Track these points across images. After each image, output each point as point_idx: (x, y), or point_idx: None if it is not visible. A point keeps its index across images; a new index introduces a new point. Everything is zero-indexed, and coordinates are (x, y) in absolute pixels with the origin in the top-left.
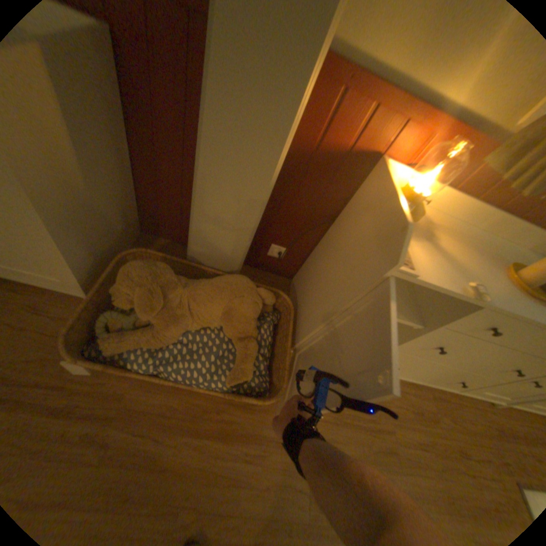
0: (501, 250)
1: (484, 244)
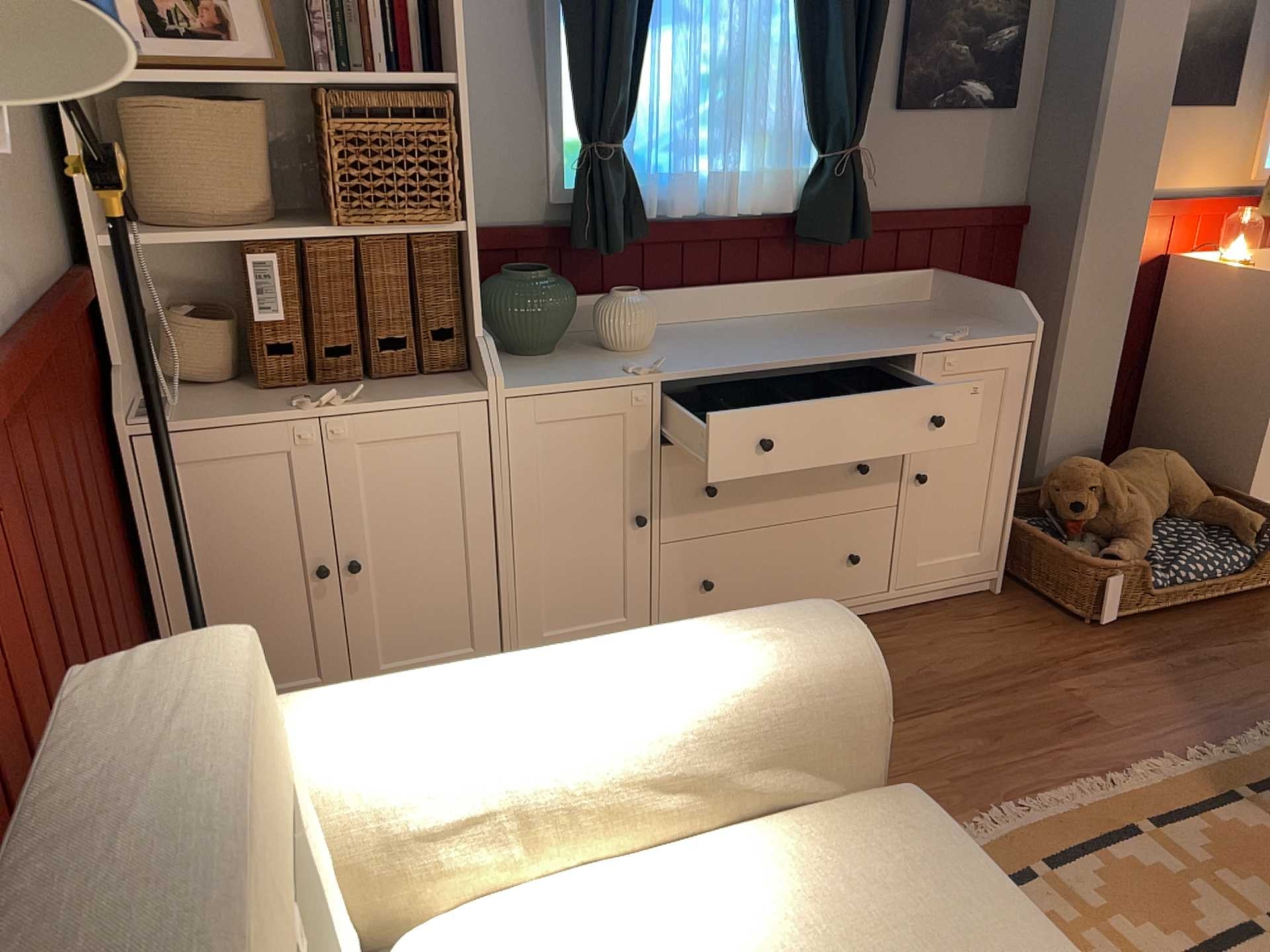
0: None
1: None
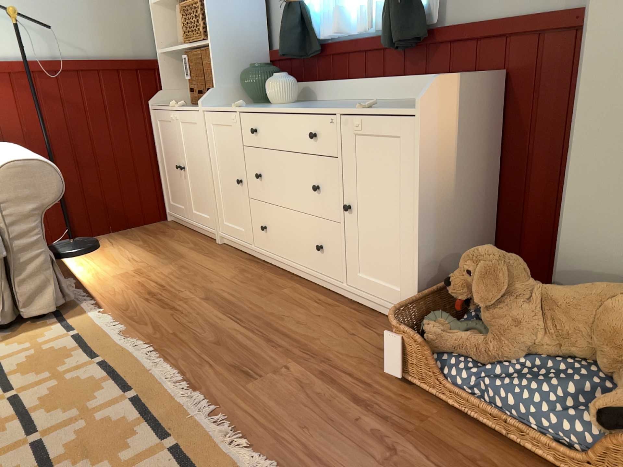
0: None
1: None
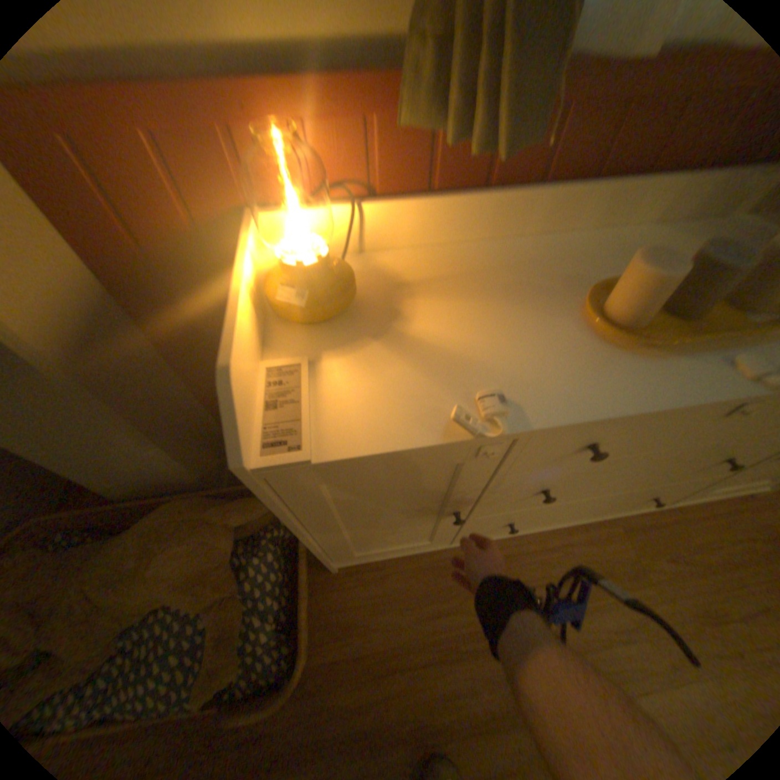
0: (580, 262)
1: (534, 269)
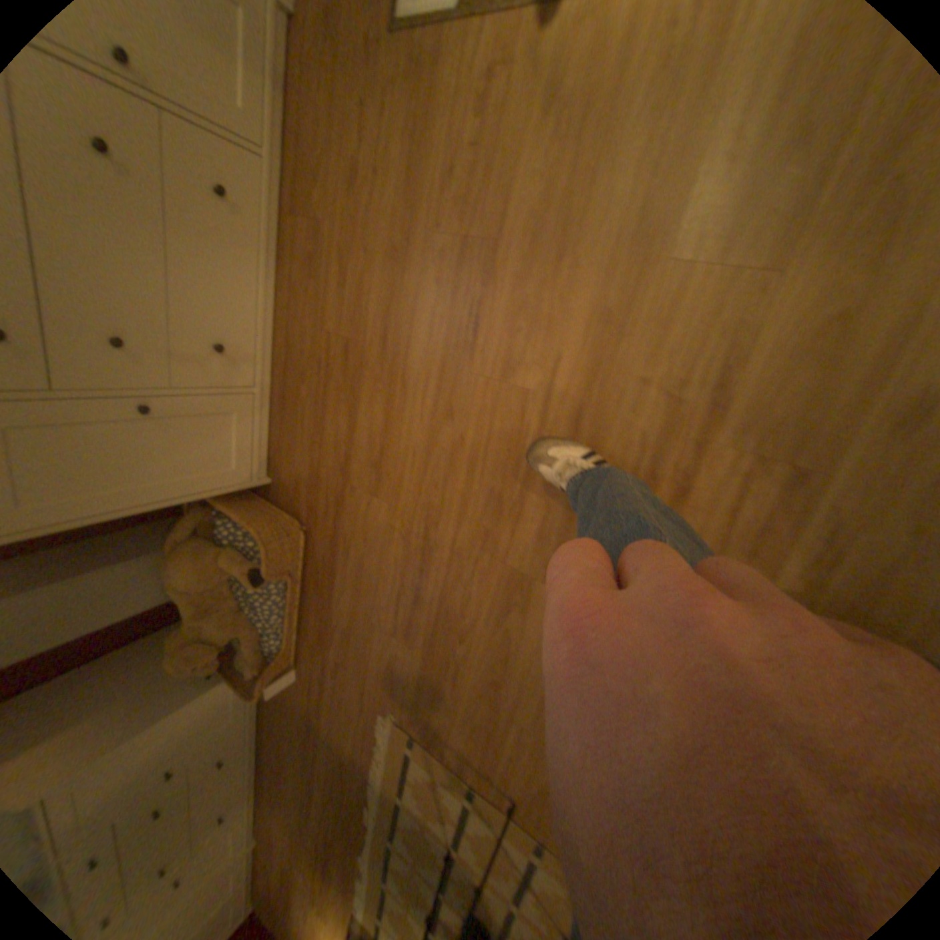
0: None
1: None
